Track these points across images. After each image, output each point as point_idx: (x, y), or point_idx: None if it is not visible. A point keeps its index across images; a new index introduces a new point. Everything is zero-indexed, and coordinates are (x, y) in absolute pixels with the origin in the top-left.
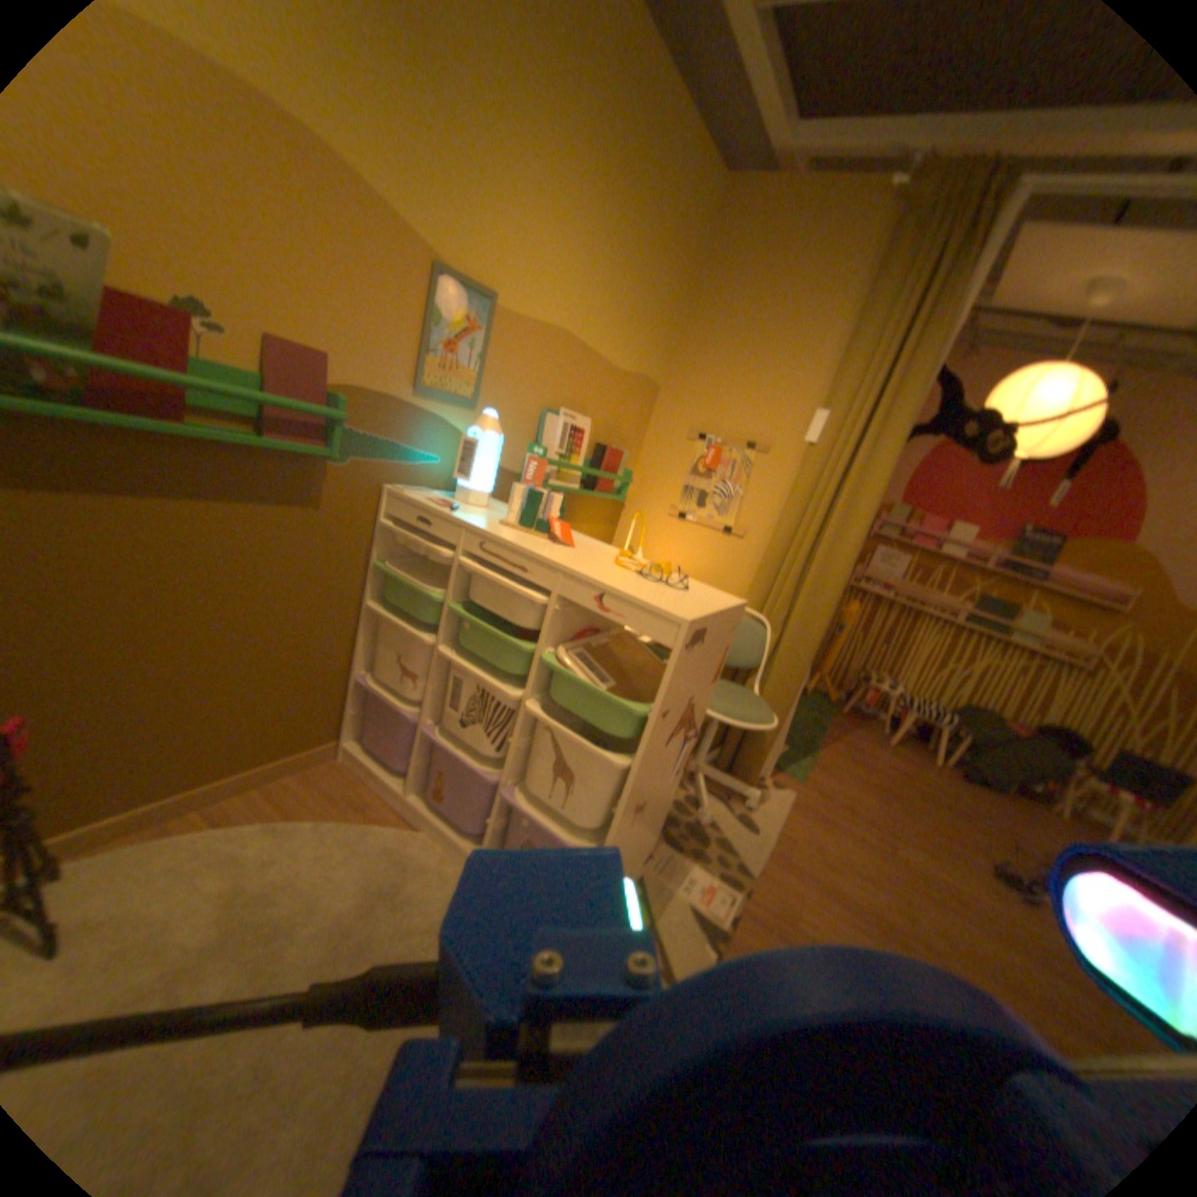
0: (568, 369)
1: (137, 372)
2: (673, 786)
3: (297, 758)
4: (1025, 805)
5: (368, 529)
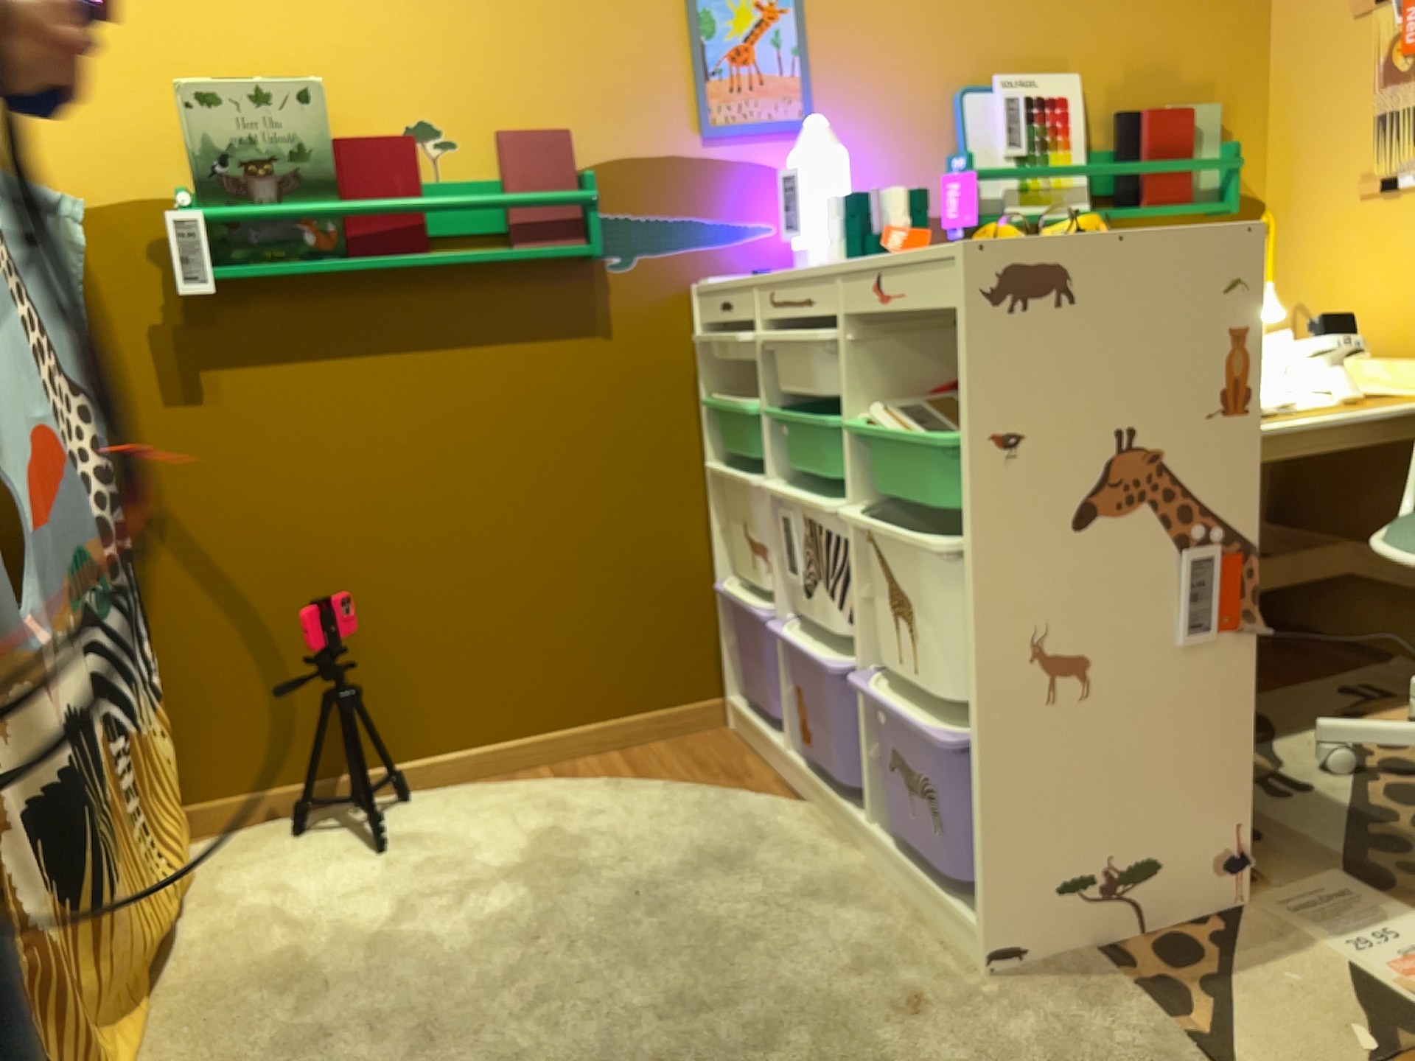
0: (983, 5)
1: (368, 207)
2: (1189, 656)
3: (665, 711)
4: None
5: (682, 351)
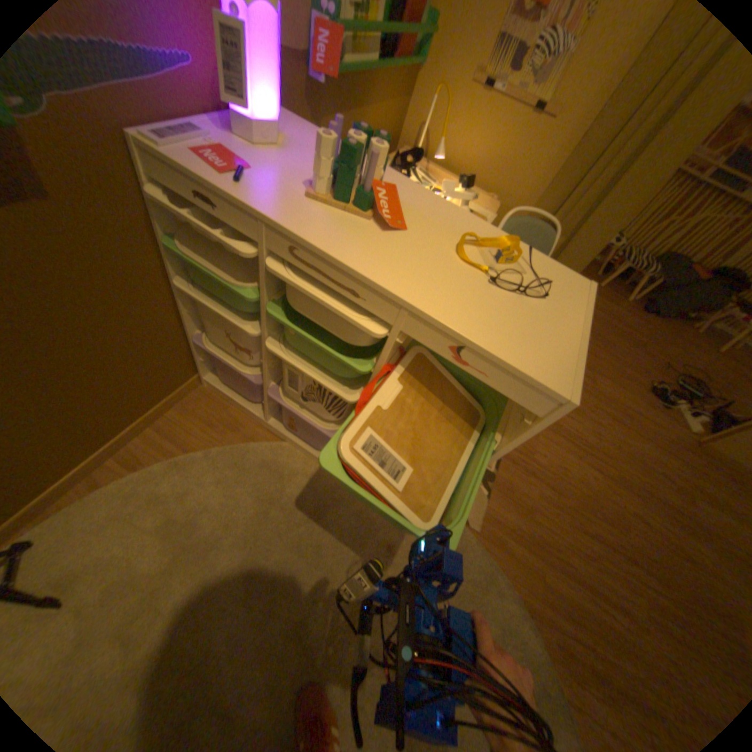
0: None
1: None
2: None
3: (170, 397)
4: (678, 324)
5: (131, 196)
